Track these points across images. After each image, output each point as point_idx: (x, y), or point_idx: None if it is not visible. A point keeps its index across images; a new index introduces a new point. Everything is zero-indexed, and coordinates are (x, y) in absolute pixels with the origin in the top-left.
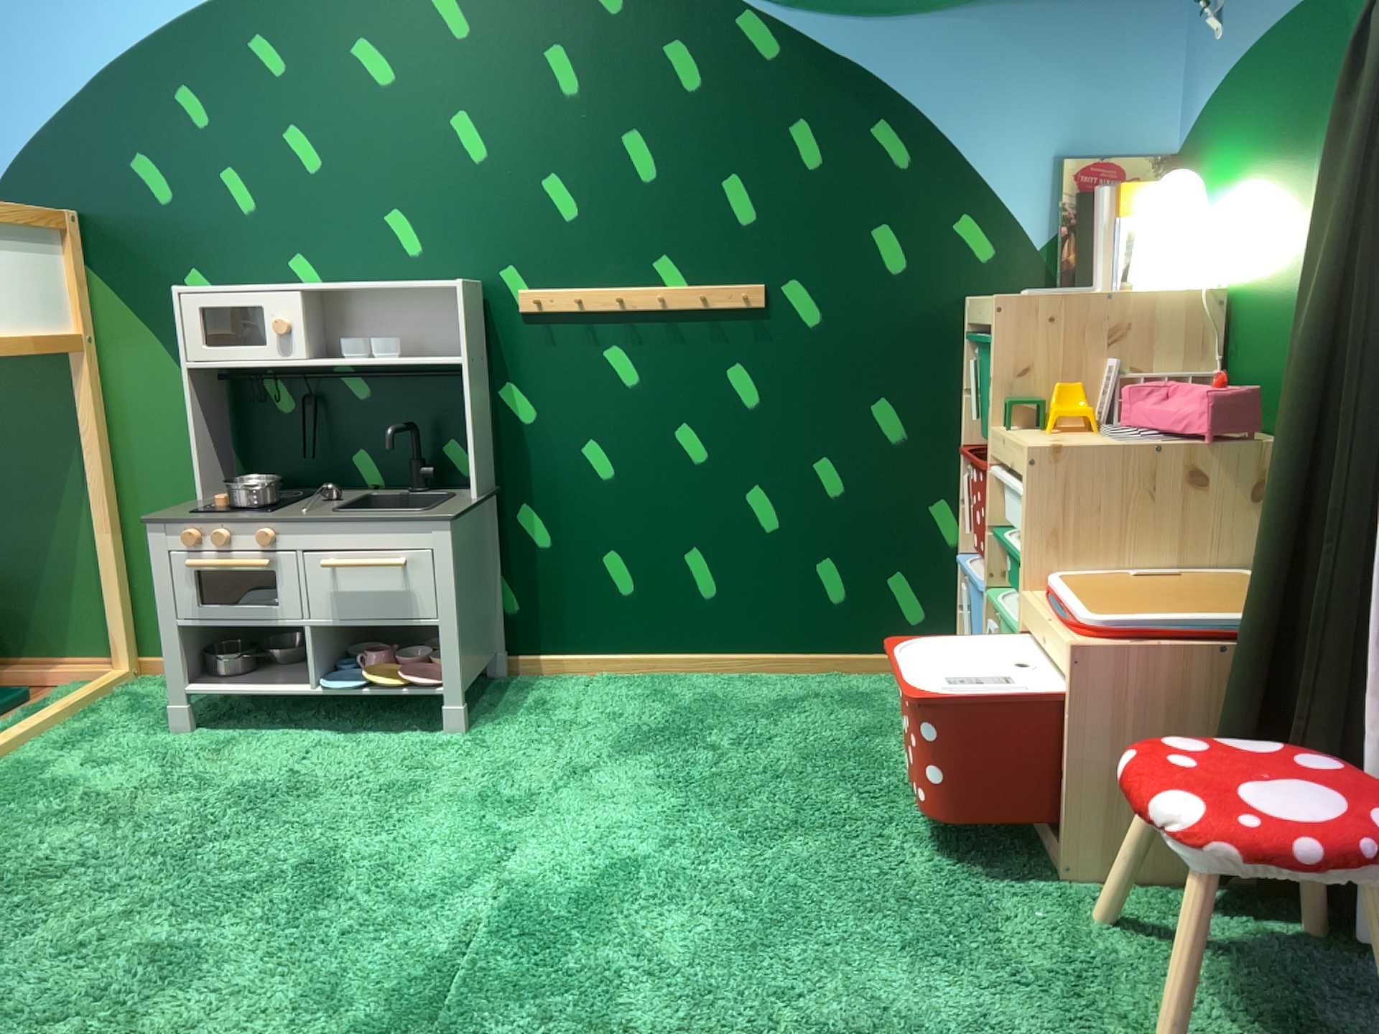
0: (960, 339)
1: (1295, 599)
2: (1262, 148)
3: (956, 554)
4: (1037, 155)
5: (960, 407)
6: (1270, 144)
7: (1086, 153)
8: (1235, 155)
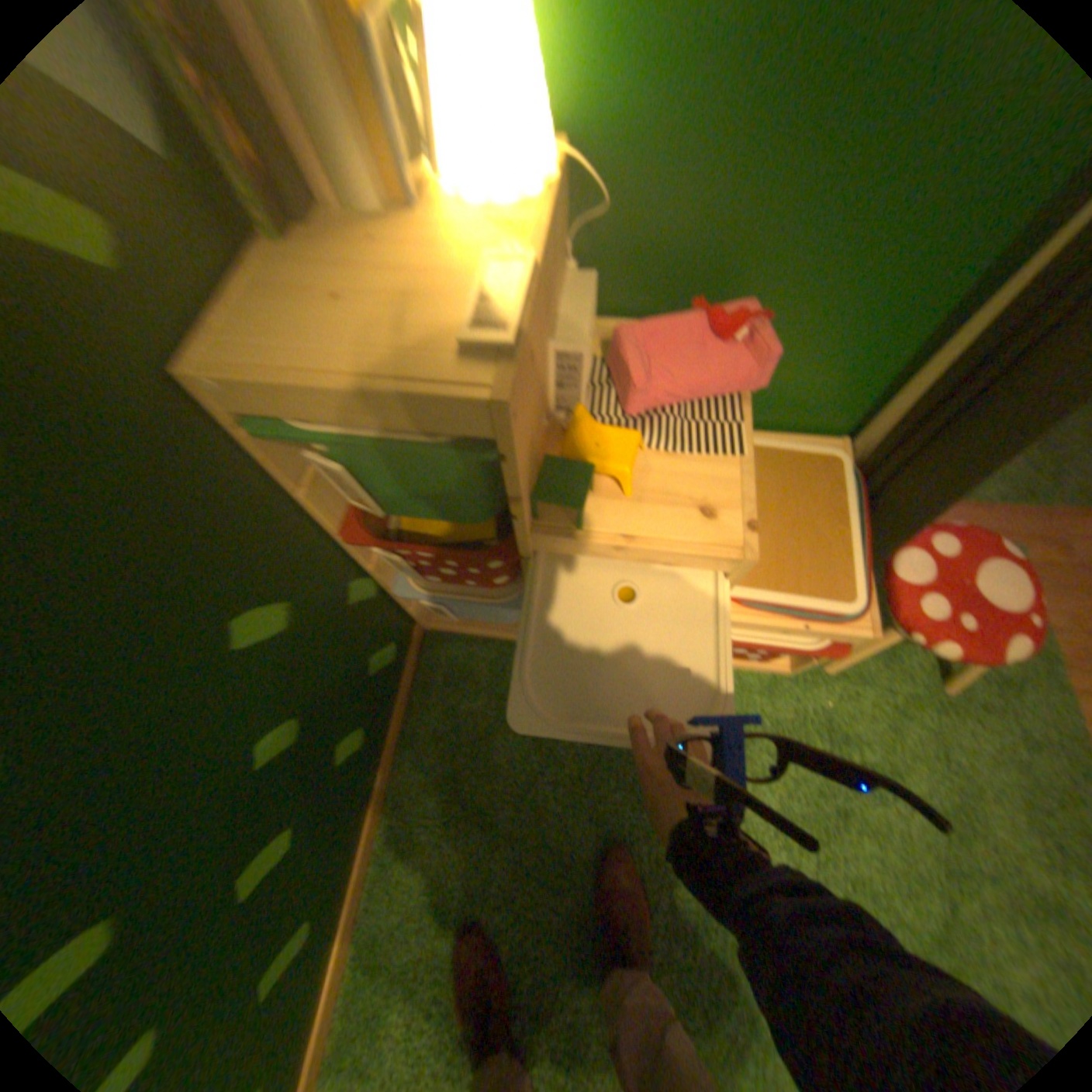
0: (234, 435)
1: (962, 490)
2: None
3: (385, 591)
4: None
5: (305, 504)
6: None
7: None
8: None
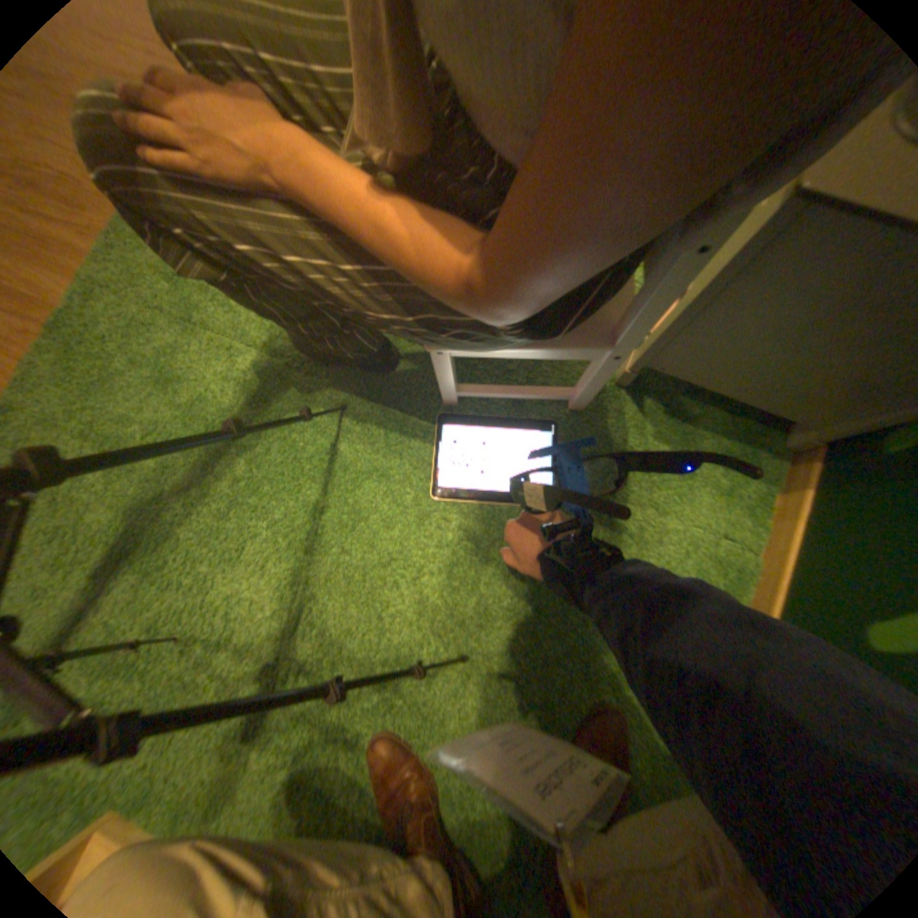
0: None
1: None
2: None
3: None
4: None
5: None
6: None
7: None
8: None
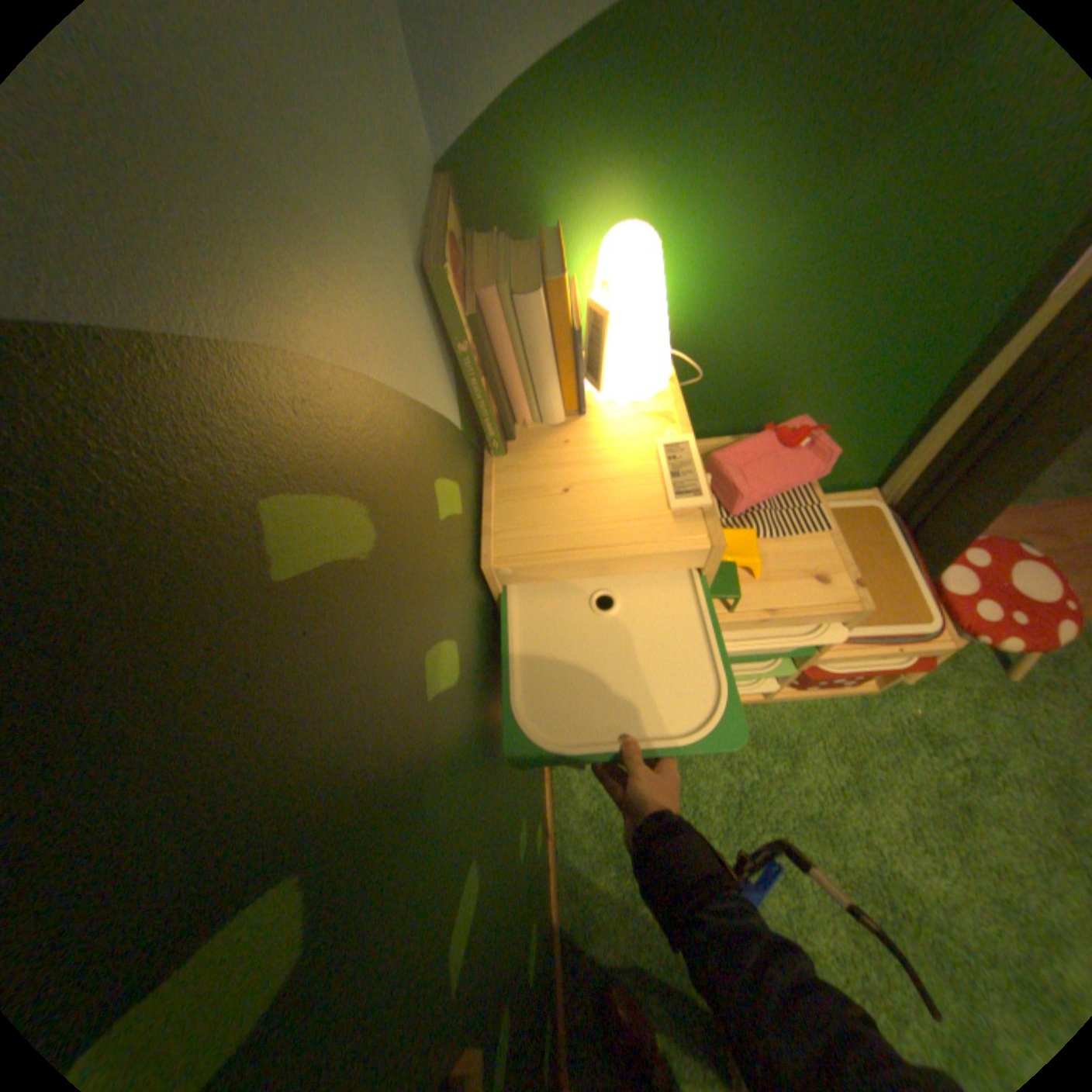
0: (493, 599)
1: (985, 517)
2: (736, 159)
3: None
4: (413, 271)
5: None
6: (762, 155)
7: (422, 218)
8: (656, 170)
